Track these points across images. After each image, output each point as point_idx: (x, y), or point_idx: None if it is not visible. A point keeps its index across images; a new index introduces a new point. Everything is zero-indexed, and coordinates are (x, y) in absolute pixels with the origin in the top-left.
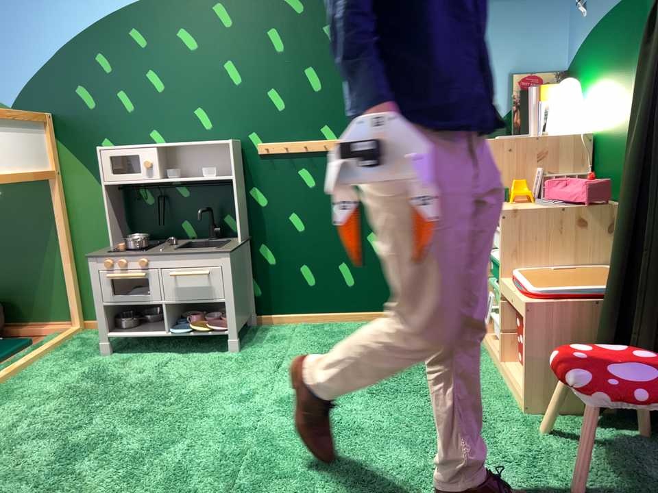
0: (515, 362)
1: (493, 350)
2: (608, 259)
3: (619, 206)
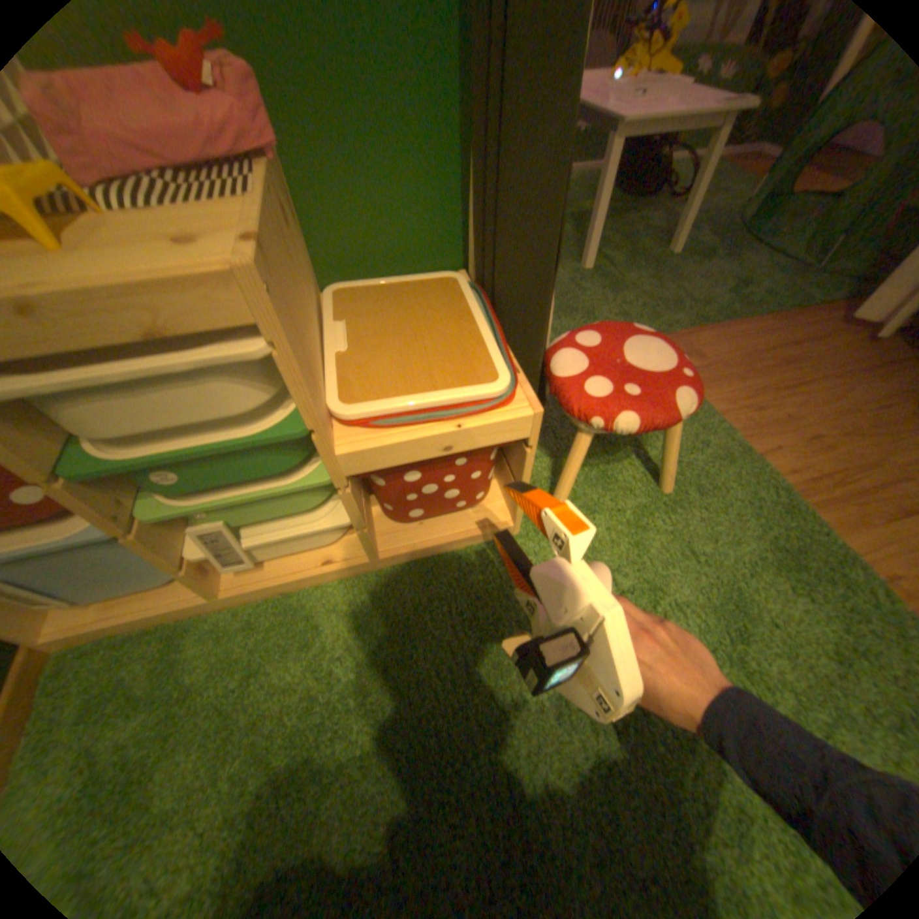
0: (442, 519)
1: (307, 574)
2: (315, 275)
3: (274, 139)
